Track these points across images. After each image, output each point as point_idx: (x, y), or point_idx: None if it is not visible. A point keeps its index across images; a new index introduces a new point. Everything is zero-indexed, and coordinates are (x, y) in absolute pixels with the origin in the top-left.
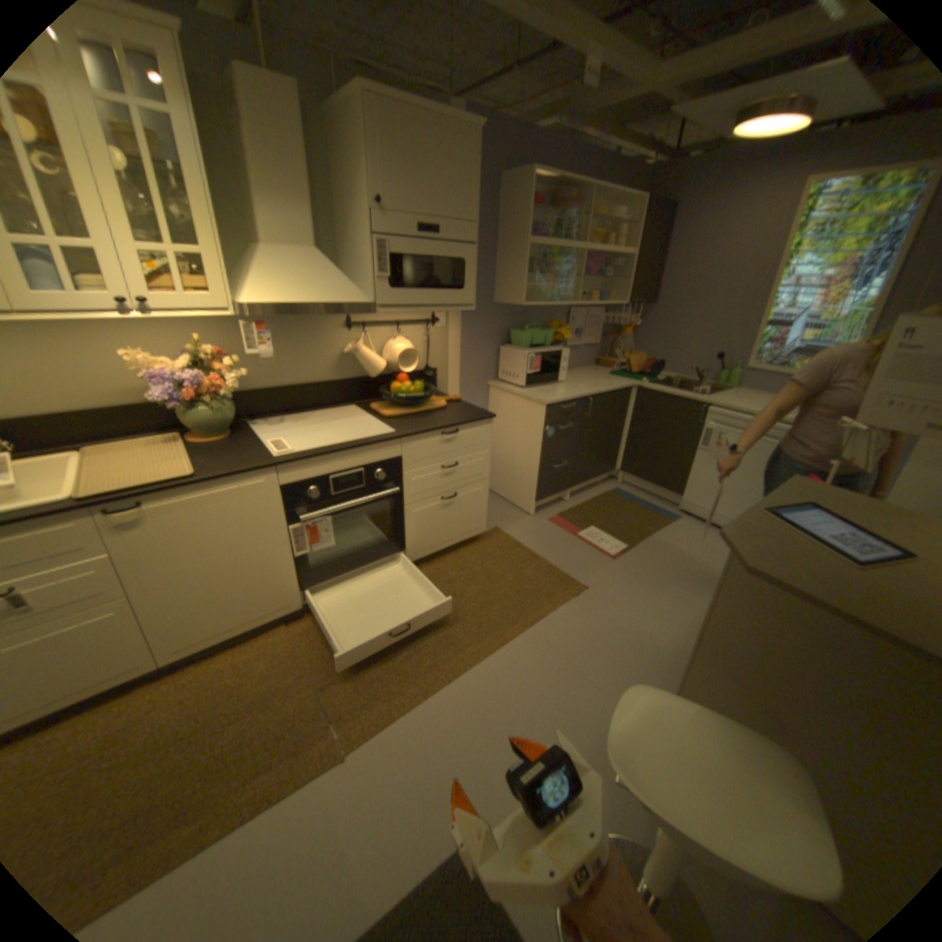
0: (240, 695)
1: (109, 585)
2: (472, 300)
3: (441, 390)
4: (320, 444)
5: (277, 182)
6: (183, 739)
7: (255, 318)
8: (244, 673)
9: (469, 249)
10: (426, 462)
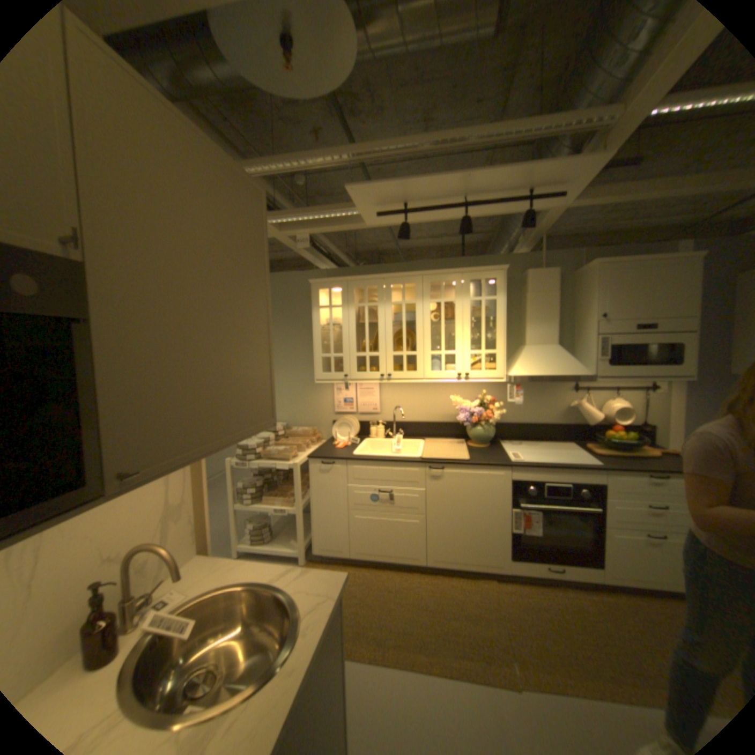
0: (463, 608)
1: (421, 505)
2: (693, 373)
3: (661, 444)
4: (542, 461)
5: (541, 315)
6: (430, 612)
7: (515, 383)
8: (467, 597)
9: (690, 336)
10: (632, 497)
